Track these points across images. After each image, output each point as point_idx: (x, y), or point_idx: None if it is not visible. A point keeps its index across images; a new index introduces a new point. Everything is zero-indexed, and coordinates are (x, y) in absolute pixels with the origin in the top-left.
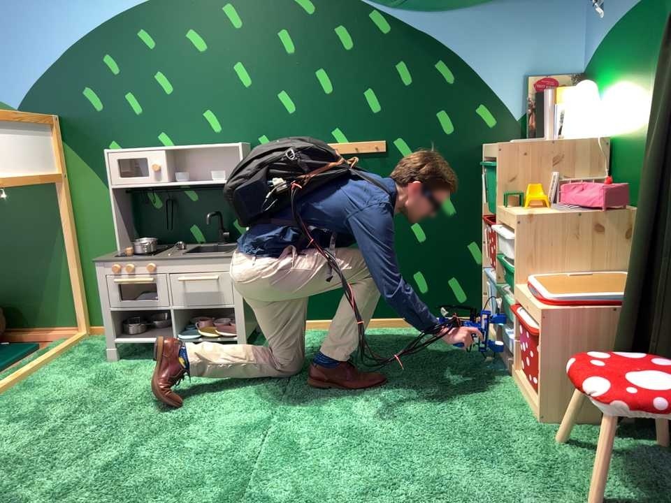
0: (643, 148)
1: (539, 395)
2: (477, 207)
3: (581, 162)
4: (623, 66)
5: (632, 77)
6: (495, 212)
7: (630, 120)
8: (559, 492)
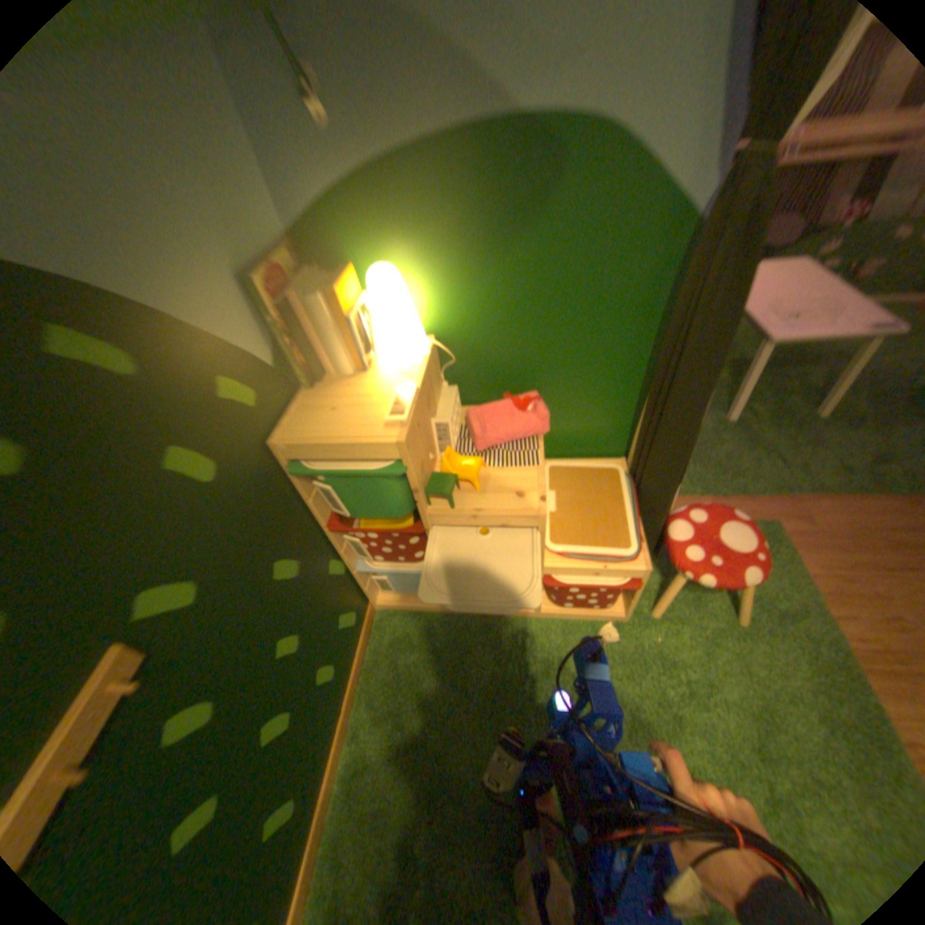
0: (534, 345)
1: (631, 607)
2: (318, 519)
3: (438, 382)
4: (463, 237)
5: (493, 257)
6: (419, 513)
7: (496, 314)
8: (731, 638)
